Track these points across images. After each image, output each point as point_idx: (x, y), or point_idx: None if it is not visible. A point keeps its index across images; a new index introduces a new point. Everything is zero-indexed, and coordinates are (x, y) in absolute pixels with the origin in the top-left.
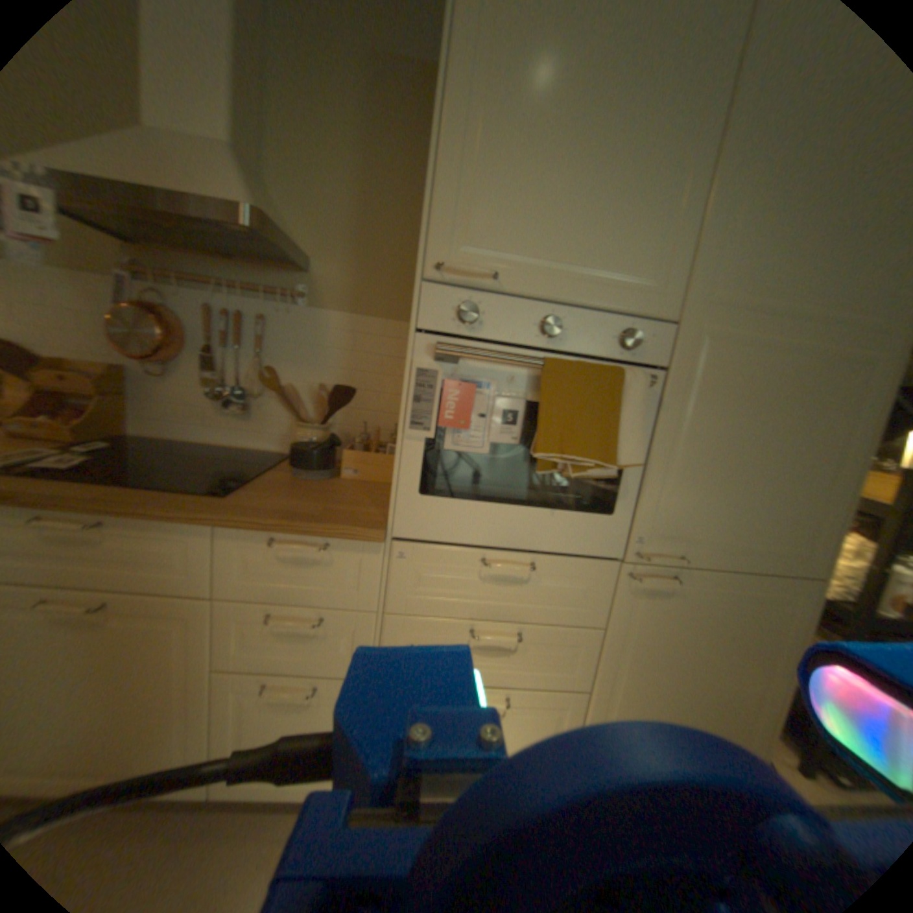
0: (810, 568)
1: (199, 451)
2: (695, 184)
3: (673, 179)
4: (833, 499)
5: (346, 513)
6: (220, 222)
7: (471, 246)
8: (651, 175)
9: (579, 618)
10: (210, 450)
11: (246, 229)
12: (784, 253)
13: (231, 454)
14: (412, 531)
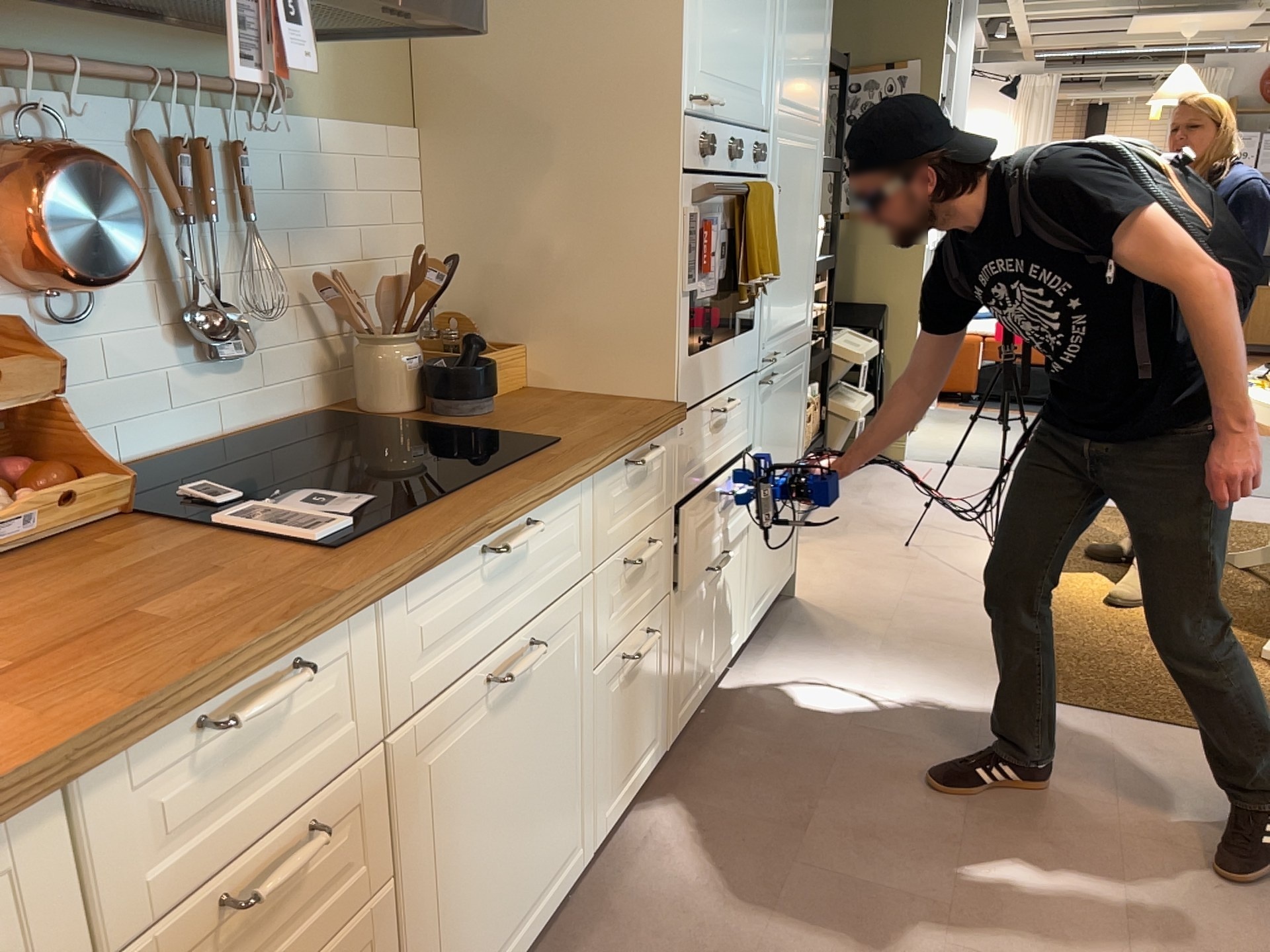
0: (805, 335)
1: (187, 461)
2: (771, 12)
3: (765, 8)
4: (808, 272)
5: (633, 409)
6: (436, 27)
7: (702, 80)
8: (759, 4)
9: (744, 440)
10: (203, 451)
11: (422, 26)
12: (795, 69)
13: (258, 441)
14: (687, 399)
